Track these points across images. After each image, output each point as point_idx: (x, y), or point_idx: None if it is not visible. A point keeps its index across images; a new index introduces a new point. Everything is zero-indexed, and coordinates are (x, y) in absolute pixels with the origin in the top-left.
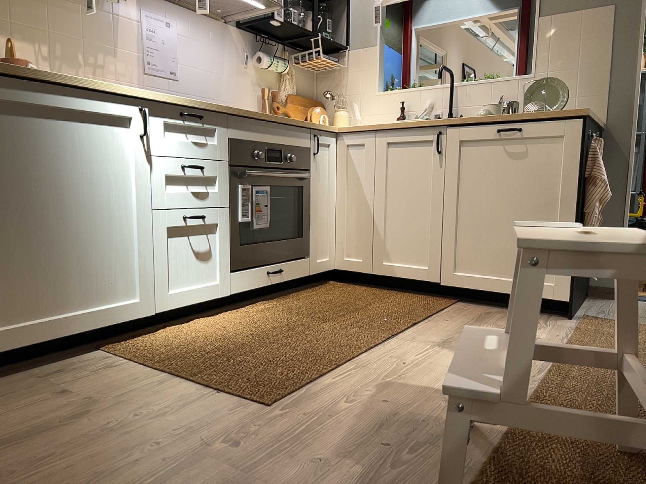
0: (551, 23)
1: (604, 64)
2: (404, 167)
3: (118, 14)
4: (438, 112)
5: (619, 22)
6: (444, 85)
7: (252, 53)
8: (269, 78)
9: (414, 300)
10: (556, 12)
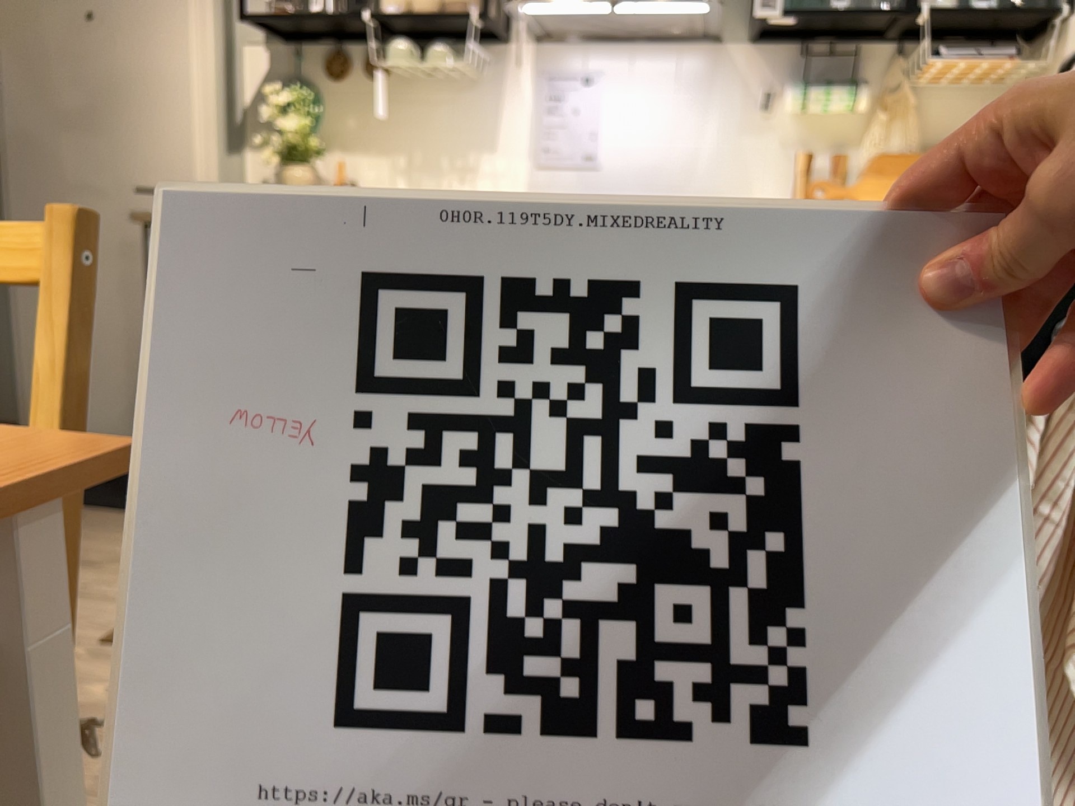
0: None
1: None
2: None
3: (499, 87)
4: None
5: None
6: None
7: (786, 82)
8: (839, 124)
9: None
10: None
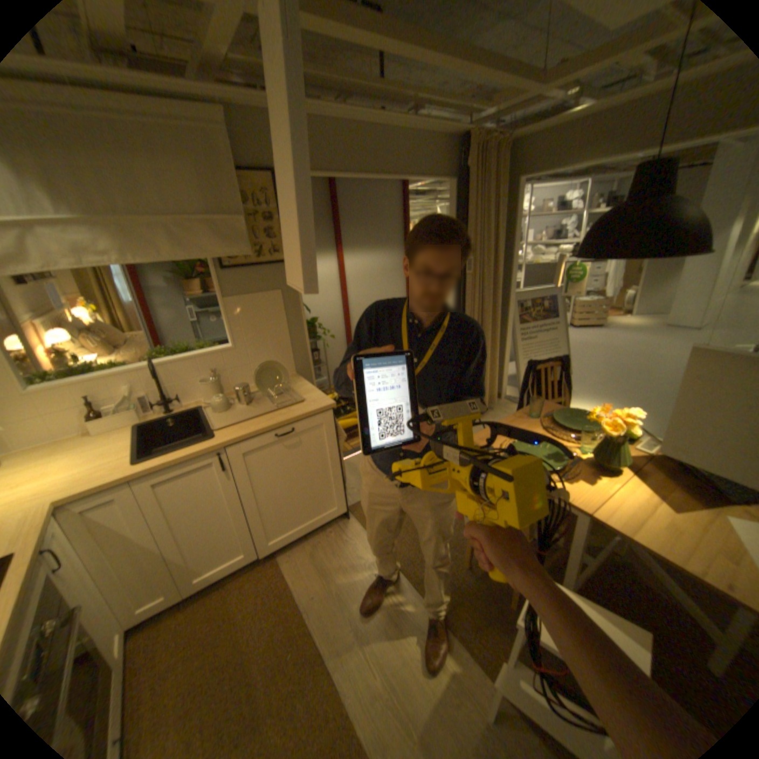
0: (234, 302)
1: (284, 332)
2: (181, 499)
3: None
4: (138, 395)
5: (286, 302)
6: (136, 367)
7: None
8: None
9: (244, 593)
10: (236, 293)
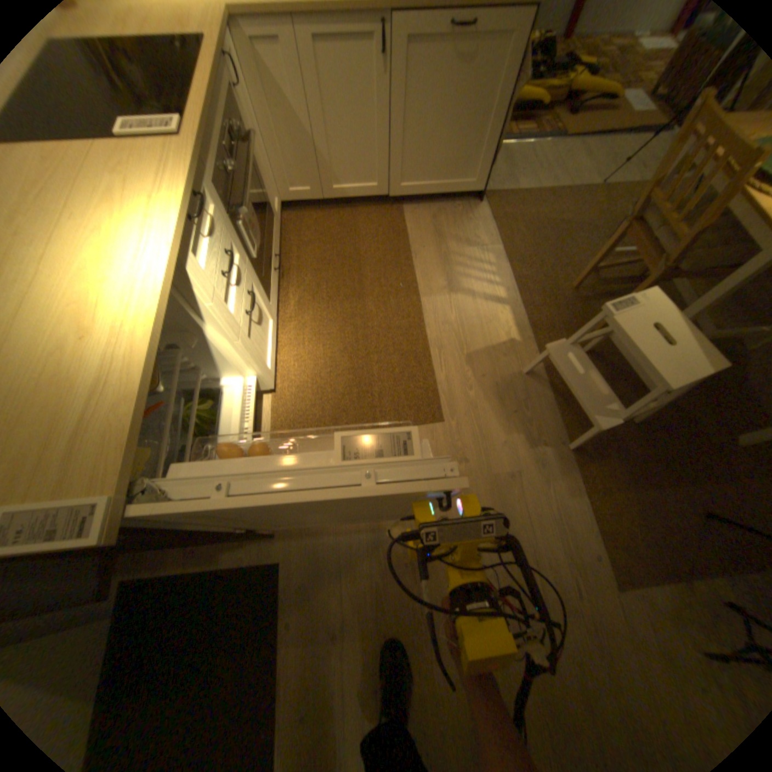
0: None
1: None
2: (339, 74)
3: None
4: None
5: None
6: None
7: None
8: None
9: (372, 218)
10: None
